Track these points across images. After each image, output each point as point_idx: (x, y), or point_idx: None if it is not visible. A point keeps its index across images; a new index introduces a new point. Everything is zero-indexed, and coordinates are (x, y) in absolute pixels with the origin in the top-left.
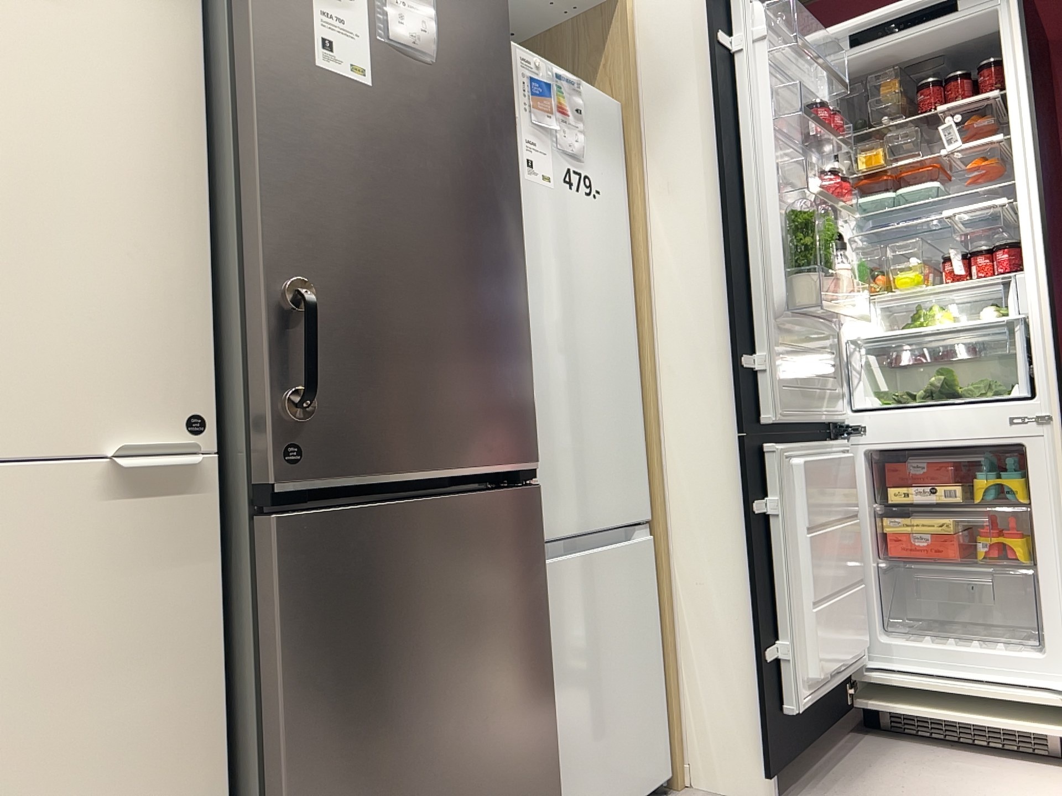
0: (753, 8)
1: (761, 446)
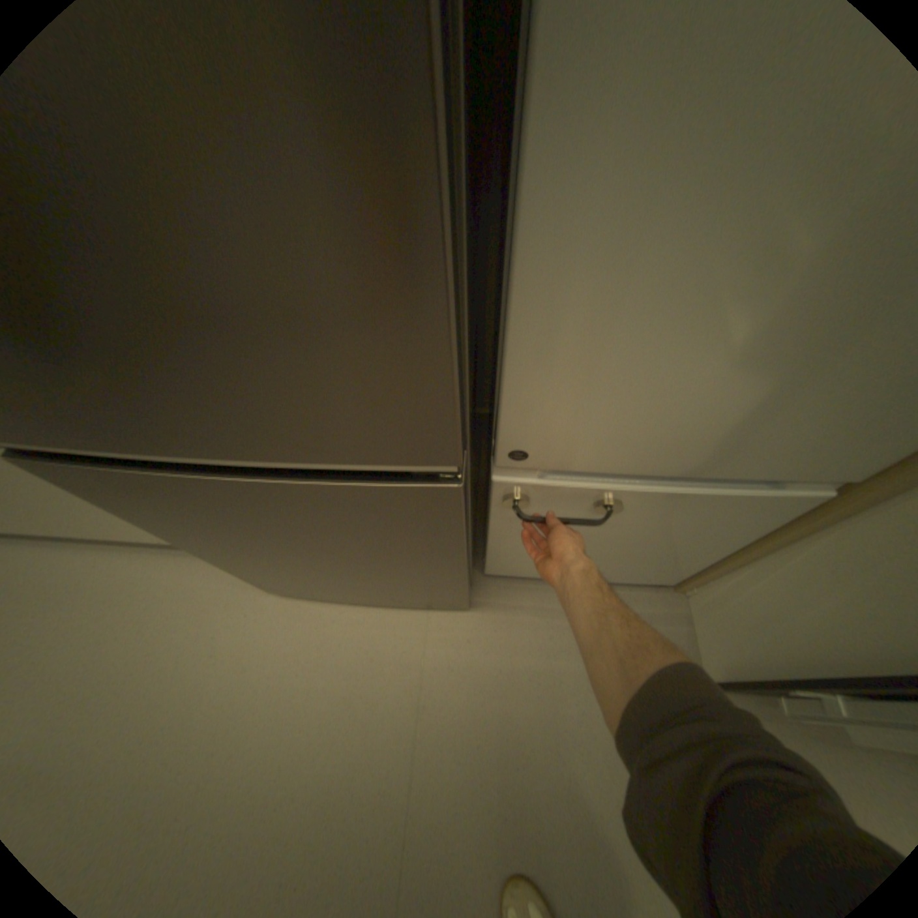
0: None
1: None
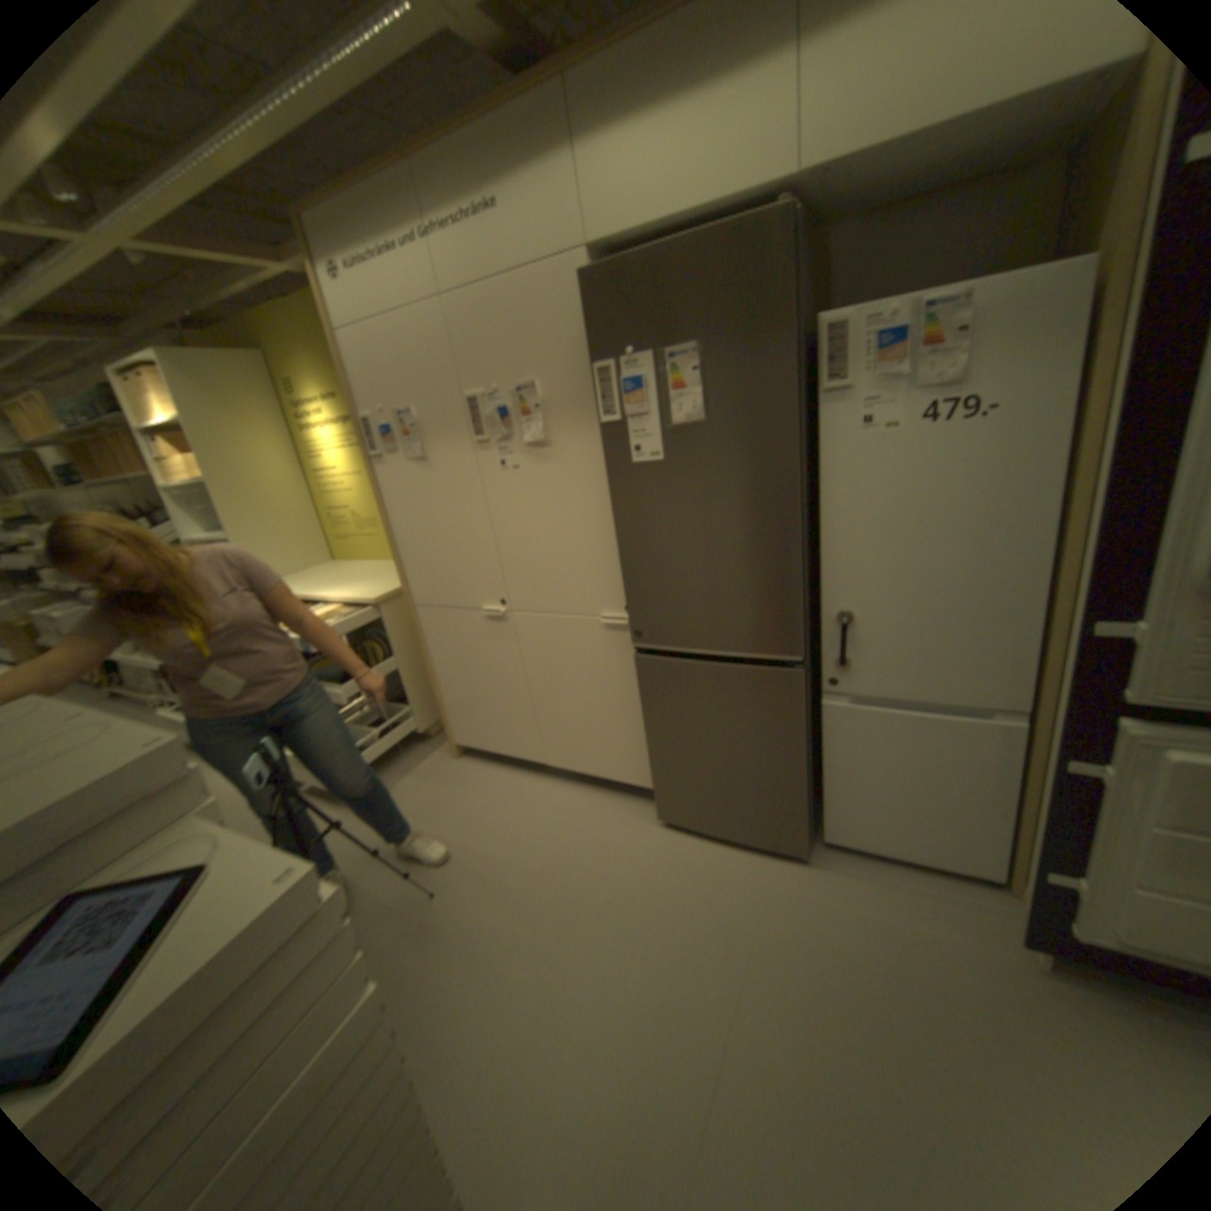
0: None
1: (1115, 717)
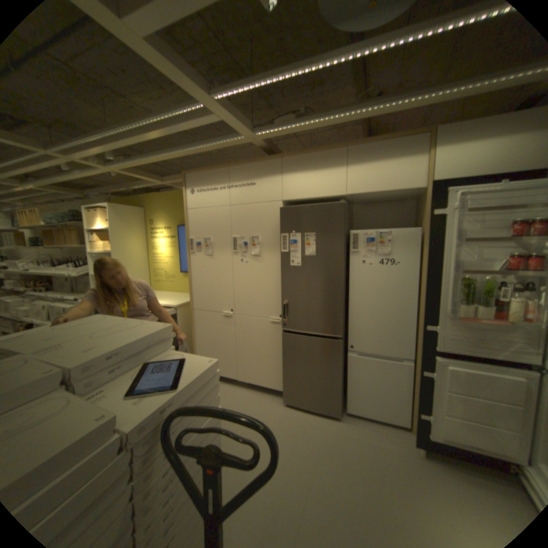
0: (458, 194)
1: (435, 357)
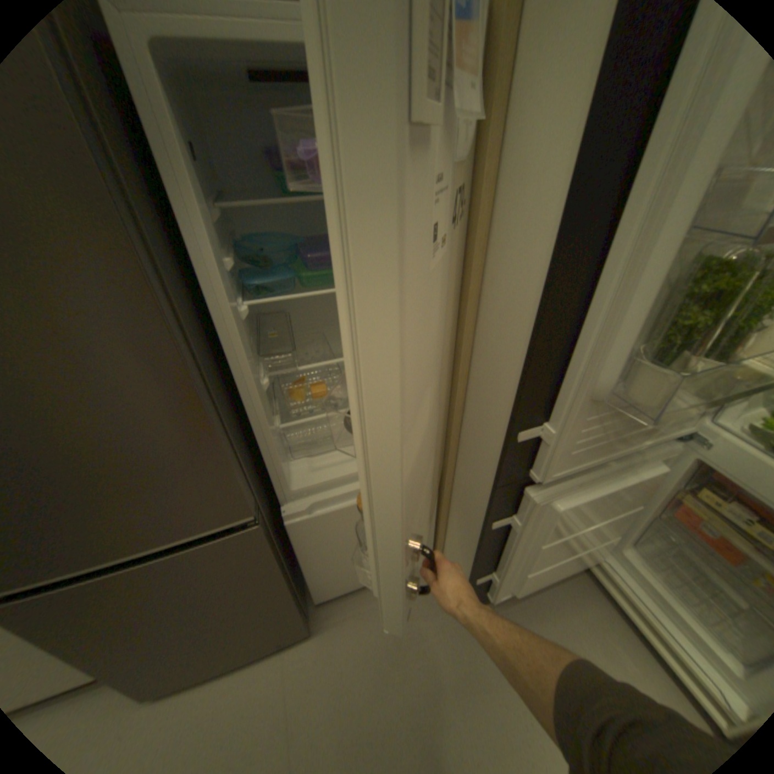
0: None
1: (521, 487)
